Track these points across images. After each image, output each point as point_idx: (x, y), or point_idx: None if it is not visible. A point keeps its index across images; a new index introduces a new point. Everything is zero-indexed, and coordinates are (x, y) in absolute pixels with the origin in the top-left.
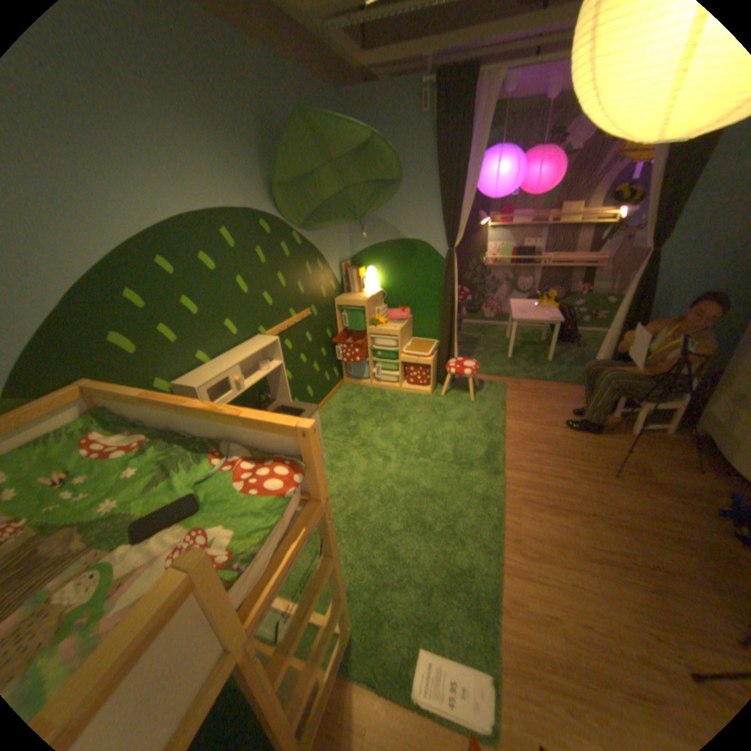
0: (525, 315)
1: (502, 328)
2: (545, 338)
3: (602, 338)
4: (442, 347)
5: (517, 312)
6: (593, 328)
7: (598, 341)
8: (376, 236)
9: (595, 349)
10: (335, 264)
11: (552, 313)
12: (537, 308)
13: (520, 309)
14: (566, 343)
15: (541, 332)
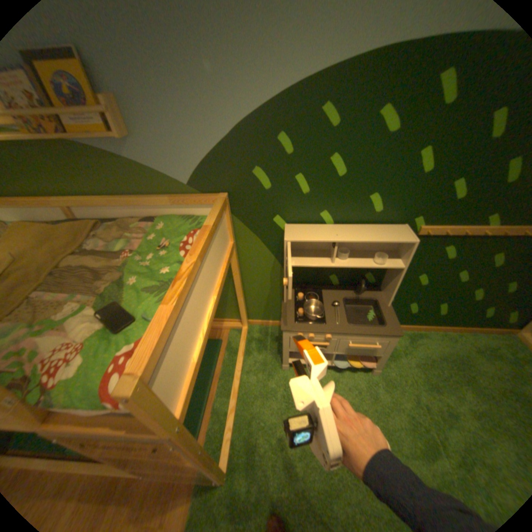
0: None
1: None
2: None
3: None
4: None
5: None
6: None
7: None
8: None
9: None
10: None
11: None
12: None
13: None
14: None
15: None
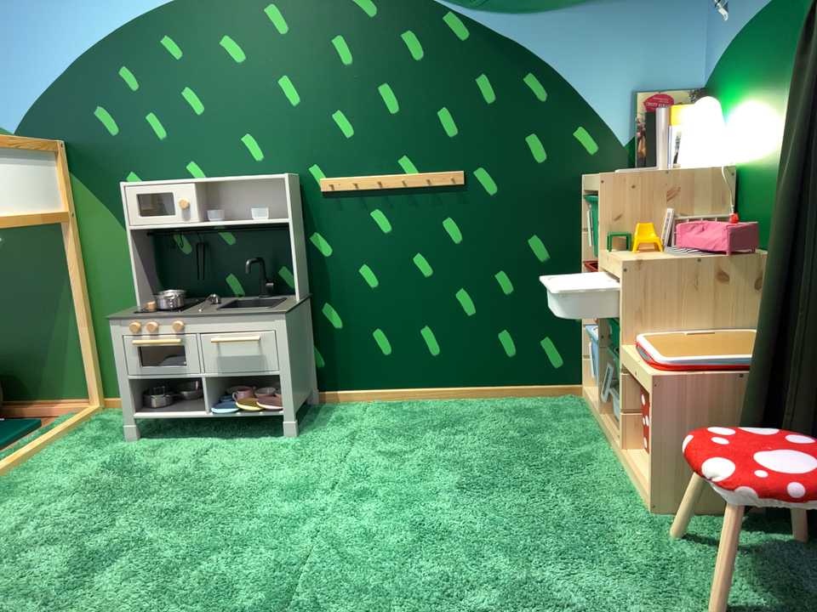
0: None
1: None
2: None
3: None
4: (758, 363)
5: None
6: None
7: None
8: (742, 4)
9: None
10: (612, 91)
11: None
12: None
13: None
14: None
15: None
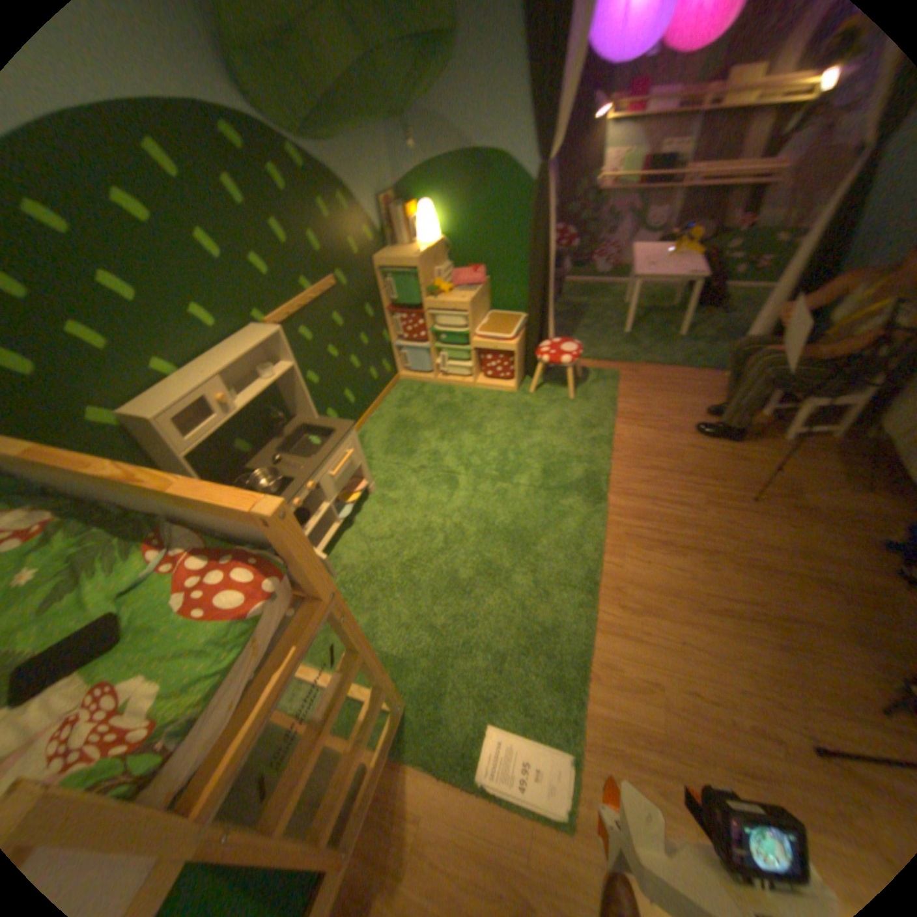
0: (654, 268)
1: (622, 287)
2: (680, 302)
3: (761, 297)
4: (532, 323)
5: (644, 264)
6: (750, 283)
7: (754, 303)
8: (430, 144)
9: (749, 315)
10: (369, 197)
11: (694, 263)
12: (674, 256)
13: (648, 259)
14: (709, 308)
15: (676, 293)
